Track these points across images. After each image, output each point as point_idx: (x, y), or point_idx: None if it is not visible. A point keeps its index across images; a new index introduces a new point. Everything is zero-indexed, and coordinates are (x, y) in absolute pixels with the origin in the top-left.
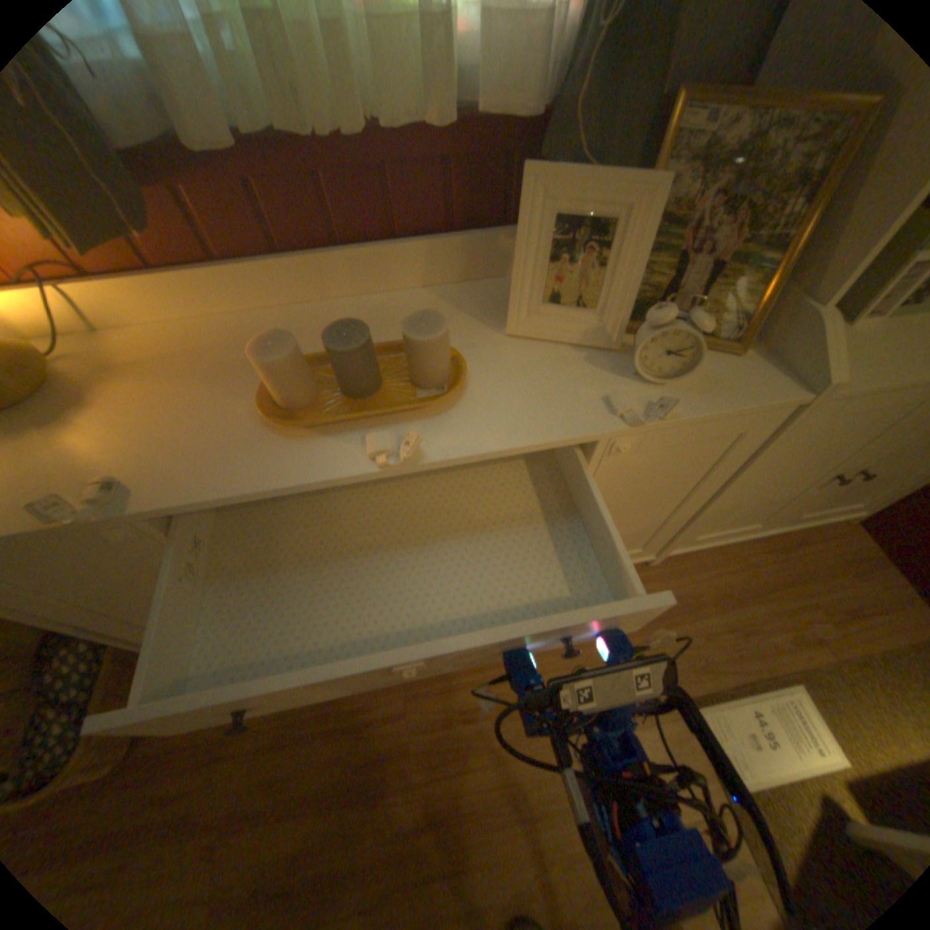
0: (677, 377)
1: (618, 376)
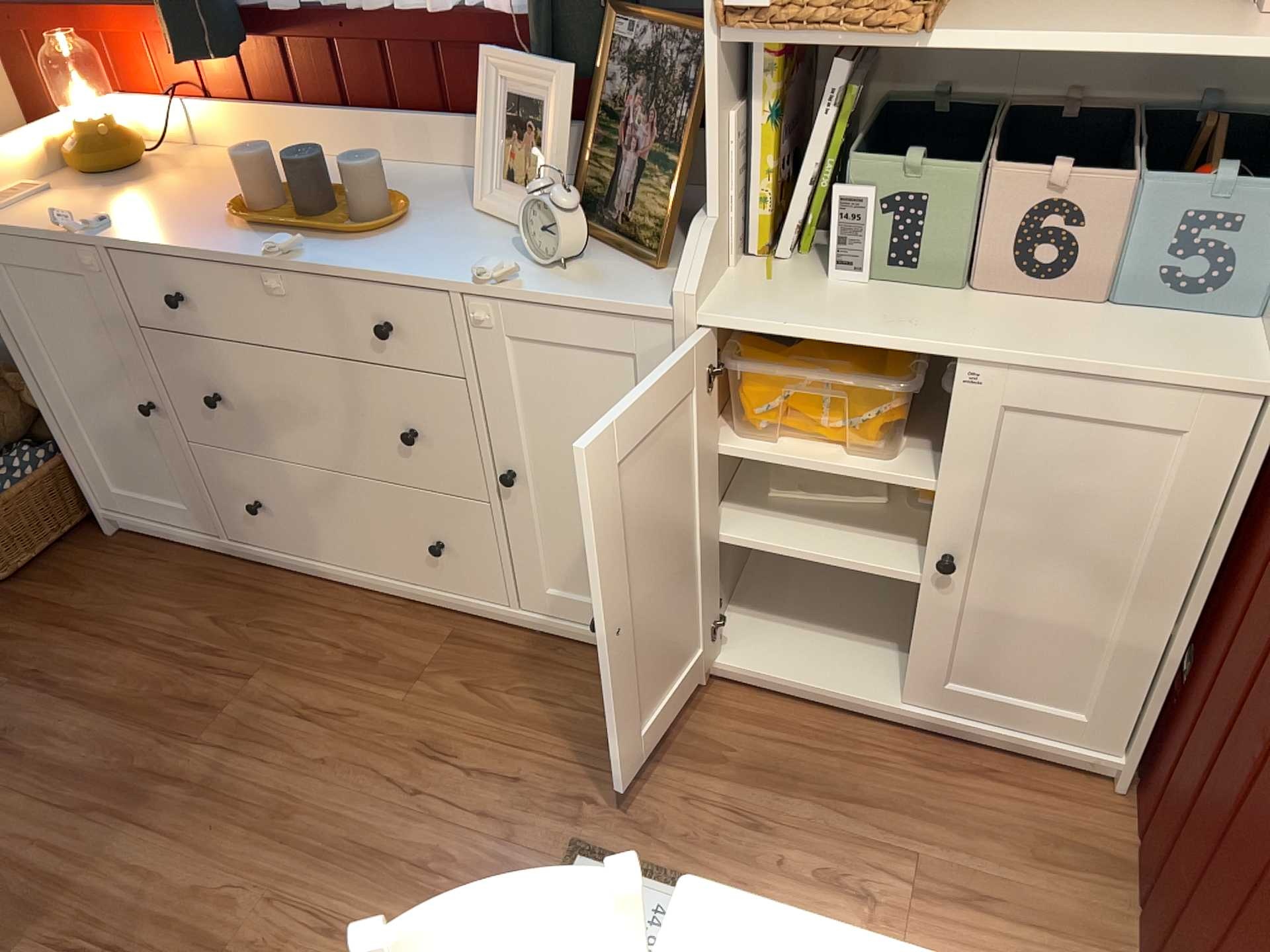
0: (555, 265)
1: (523, 261)
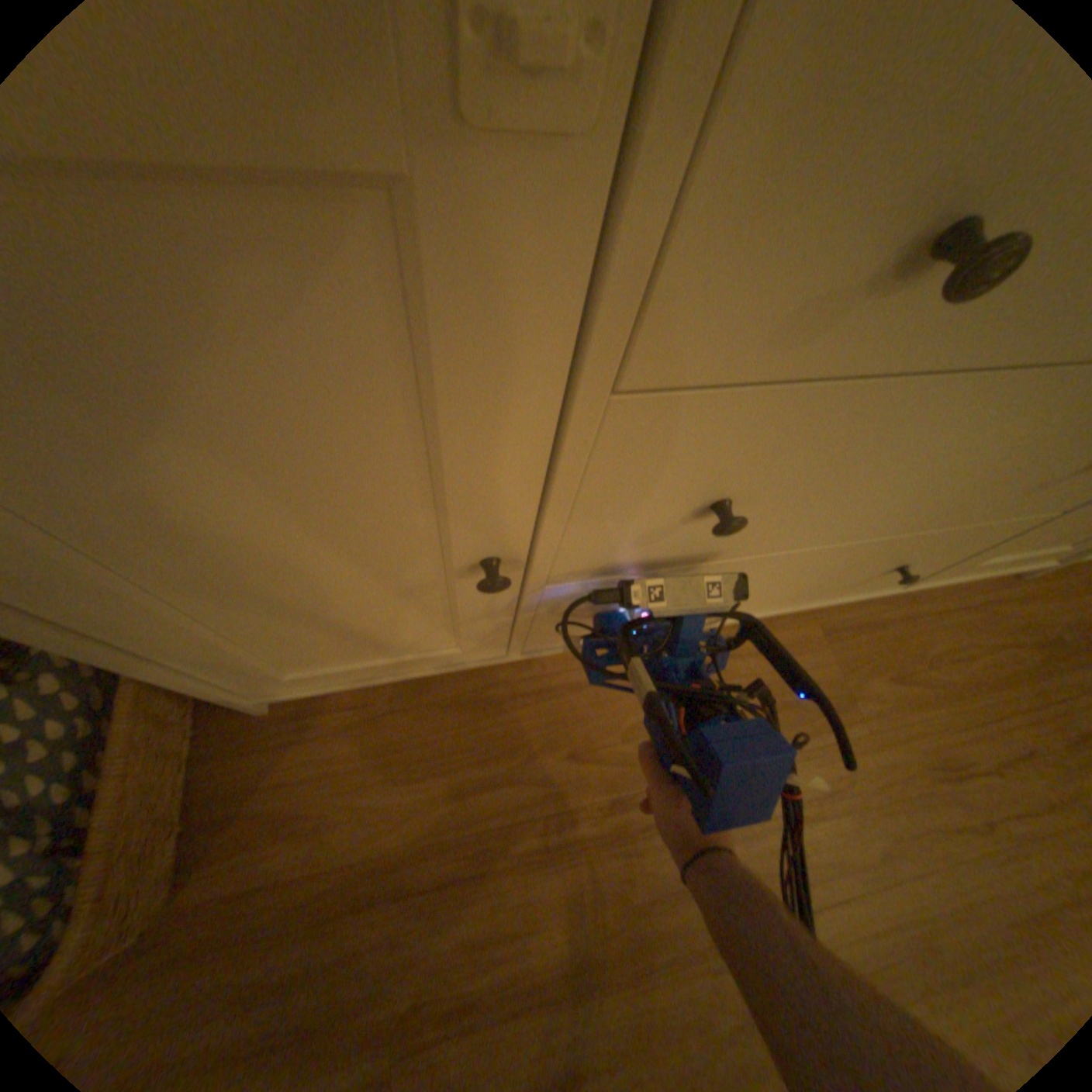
0: None
1: None
